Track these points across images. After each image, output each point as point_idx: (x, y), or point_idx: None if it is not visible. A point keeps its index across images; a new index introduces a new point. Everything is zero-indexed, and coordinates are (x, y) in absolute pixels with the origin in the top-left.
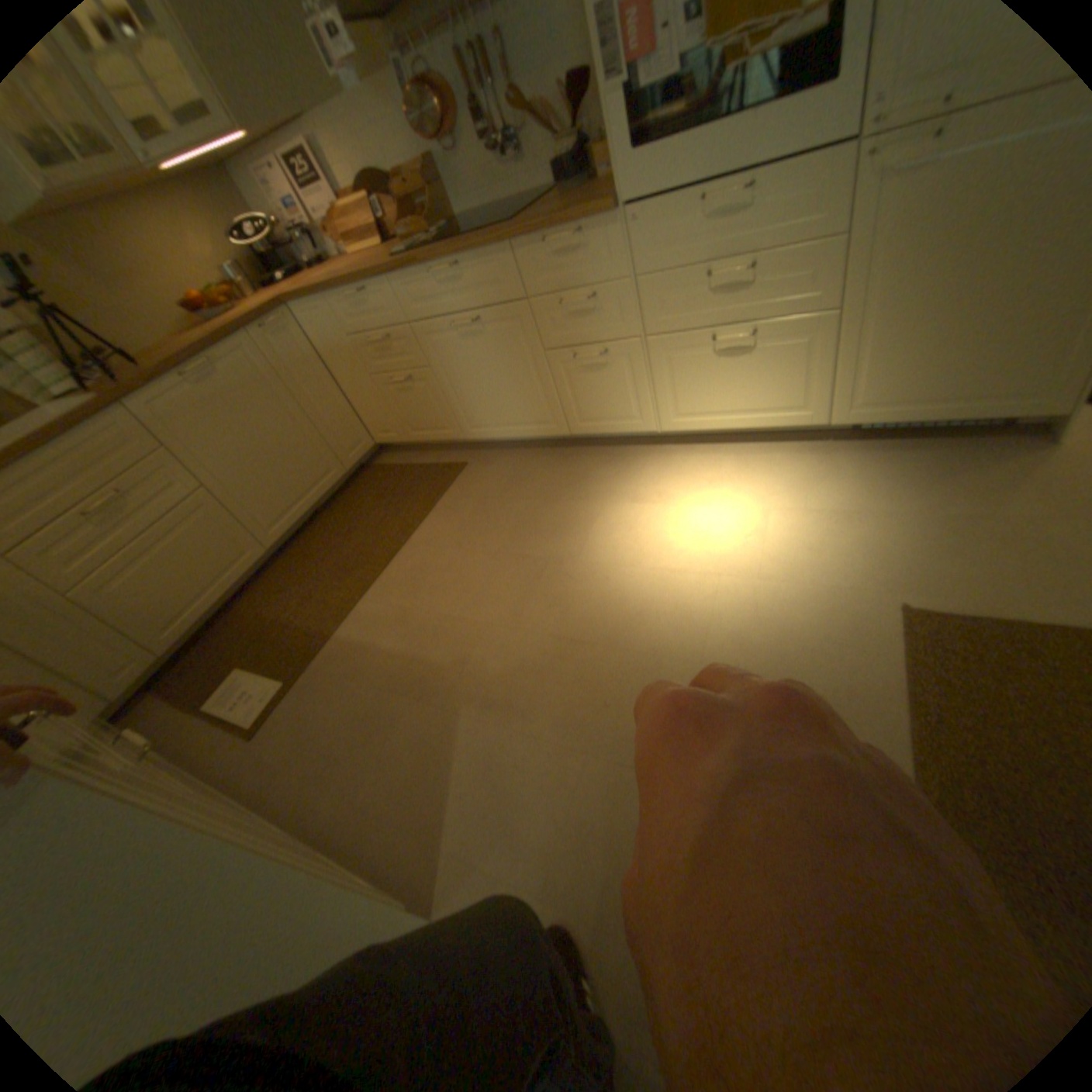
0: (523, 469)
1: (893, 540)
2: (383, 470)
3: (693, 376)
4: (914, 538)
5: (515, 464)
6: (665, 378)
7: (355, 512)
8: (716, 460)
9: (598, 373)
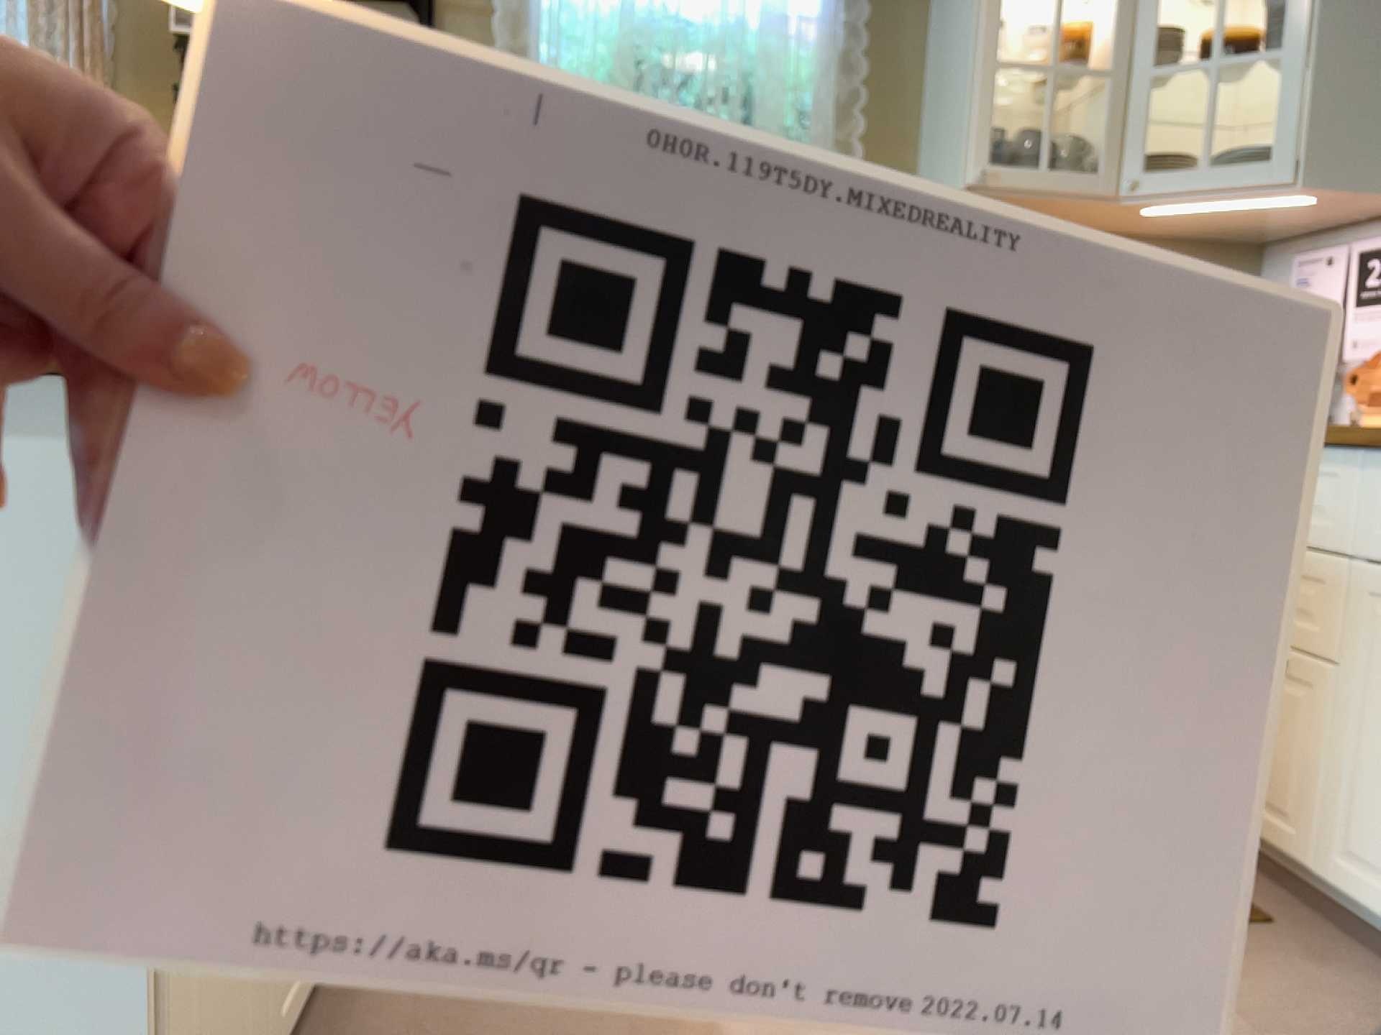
0: None
1: None
2: None
3: None
4: None
5: None
6: None
7: None
8: None
9: None
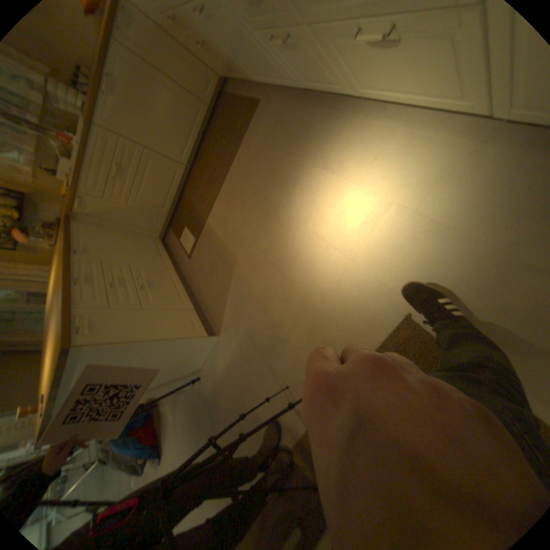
0: (283, 112)
1: (450, 262)
2: (227, 98)
3: (360, 58)
4: (466, 266)
5: (281, 105)
6: (341, 57)
7: (216, 136)
8: (393, 129)
9: (295, 49)
